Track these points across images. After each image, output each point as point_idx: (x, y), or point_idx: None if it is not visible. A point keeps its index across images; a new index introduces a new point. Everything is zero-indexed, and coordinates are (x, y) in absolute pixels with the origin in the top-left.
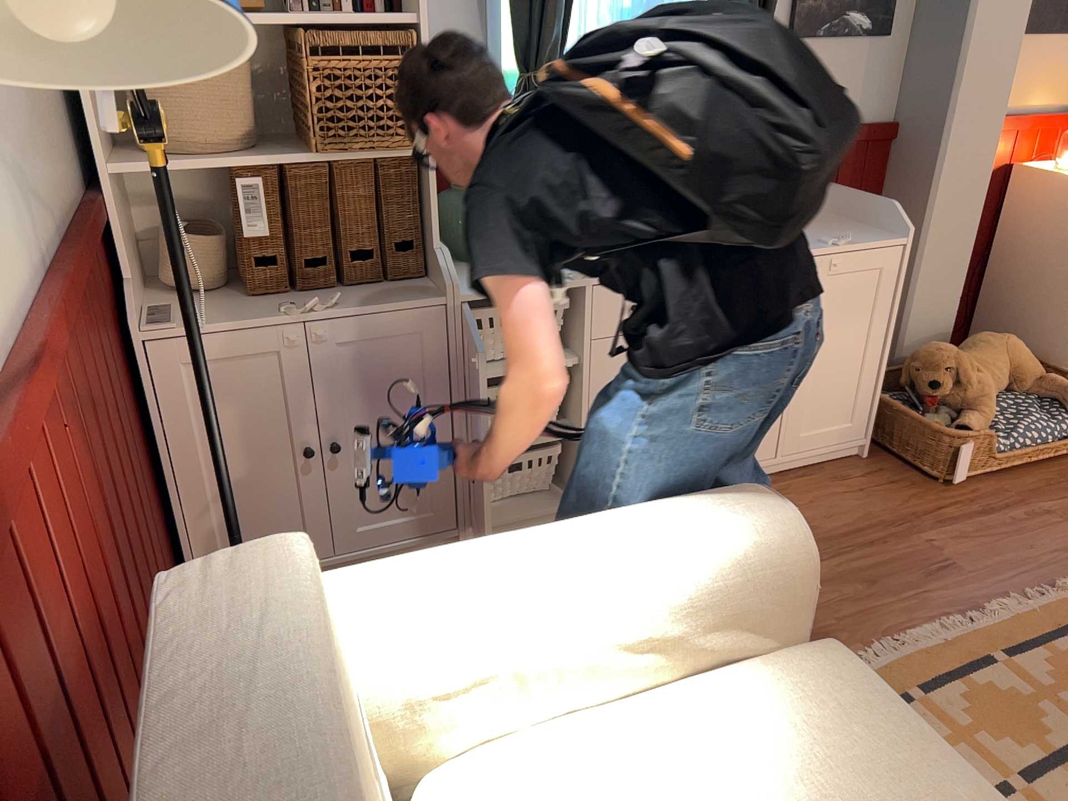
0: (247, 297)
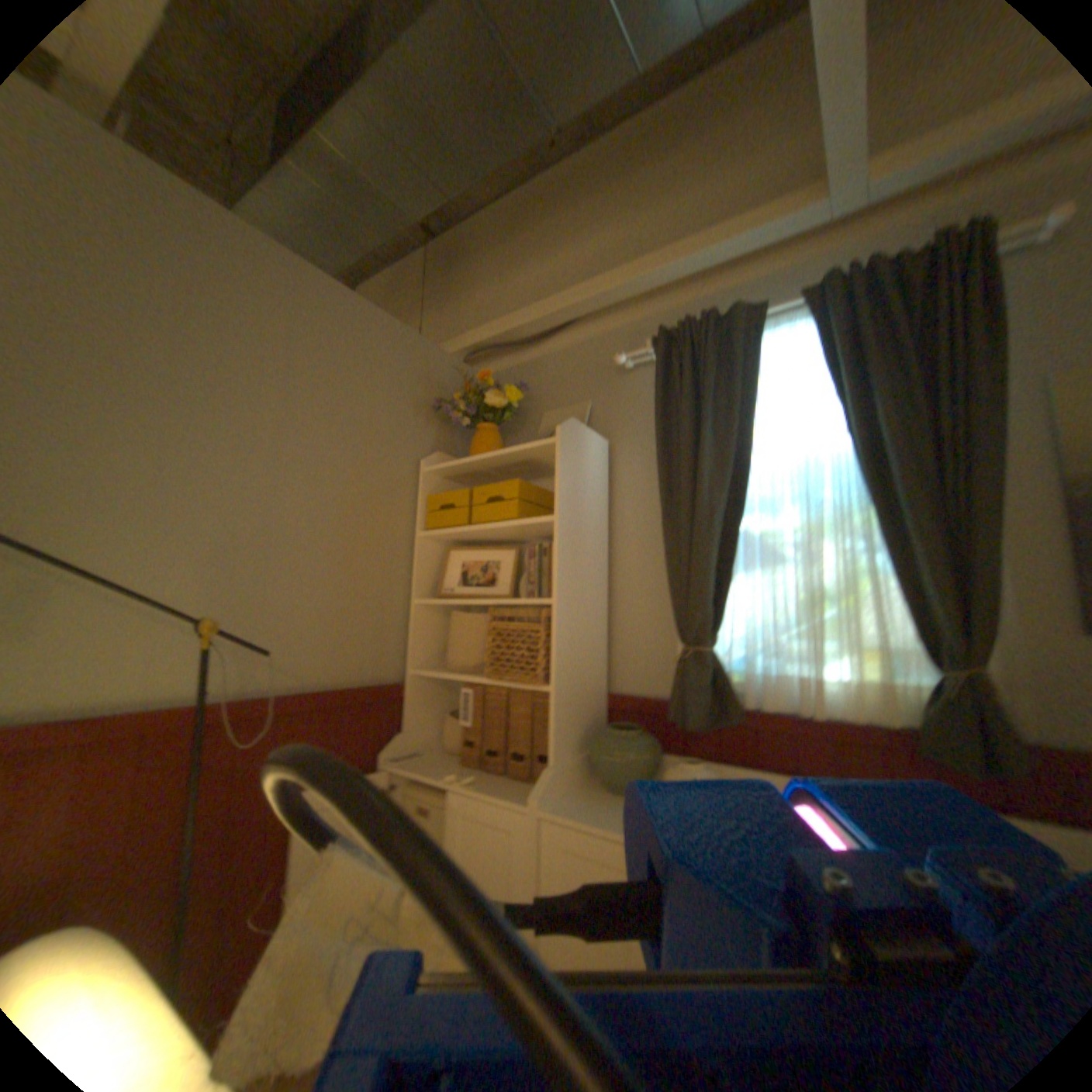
0: (462, 763)
